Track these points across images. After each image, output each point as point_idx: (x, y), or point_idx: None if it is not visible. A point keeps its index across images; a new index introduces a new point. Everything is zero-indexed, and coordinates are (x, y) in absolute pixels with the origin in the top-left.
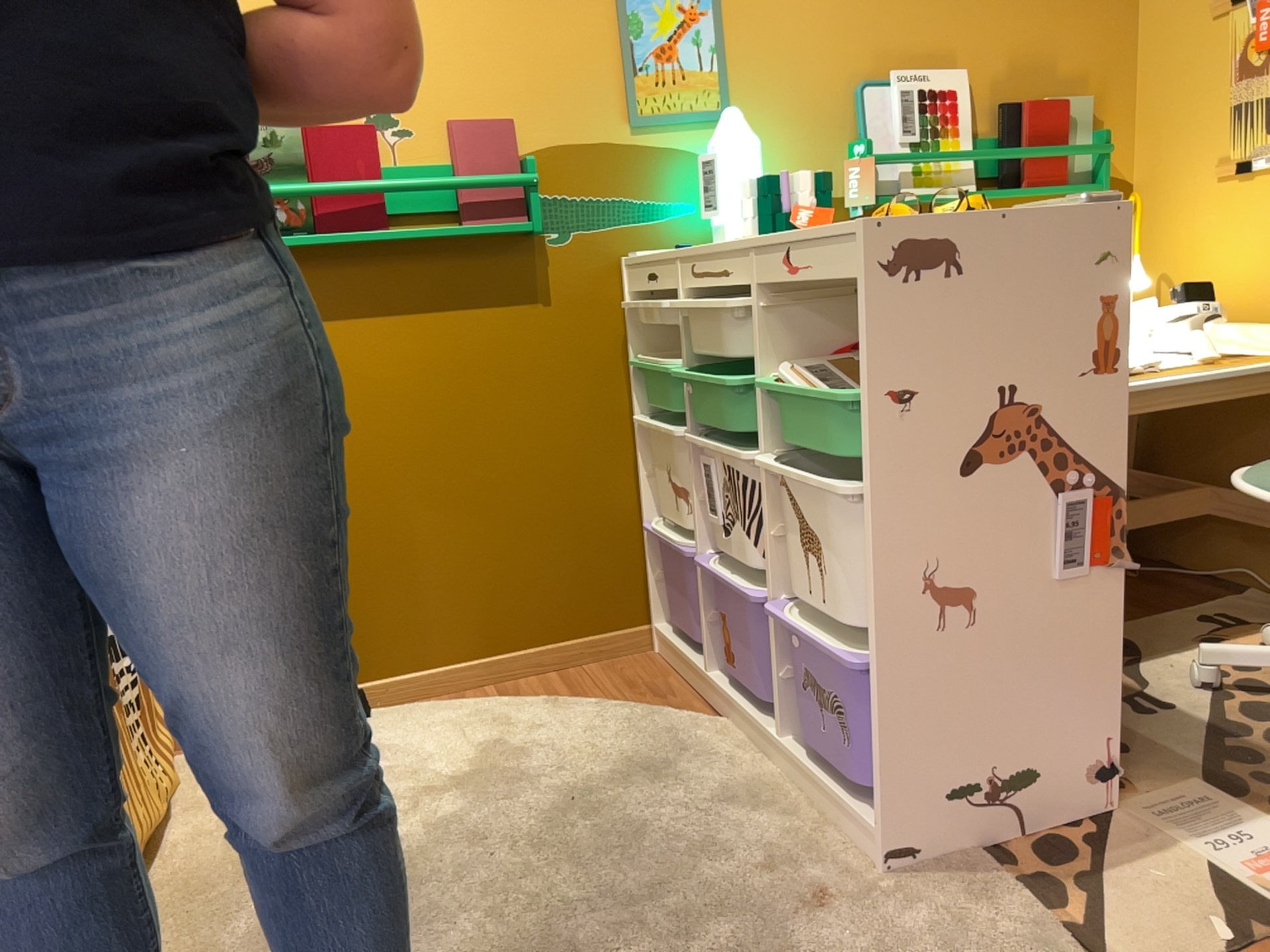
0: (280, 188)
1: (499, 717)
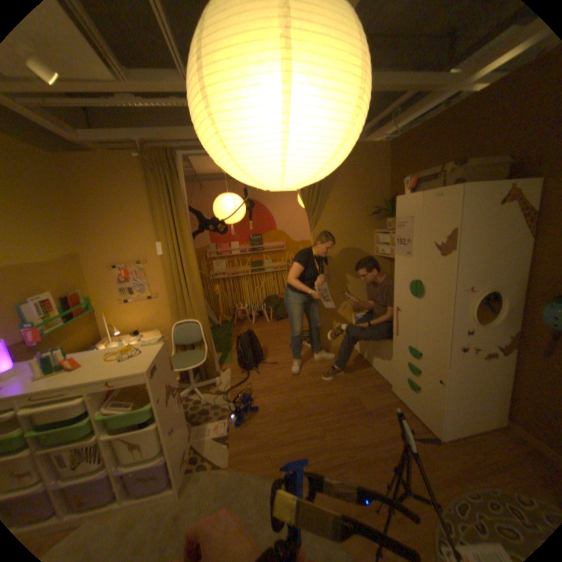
0: None
1: None
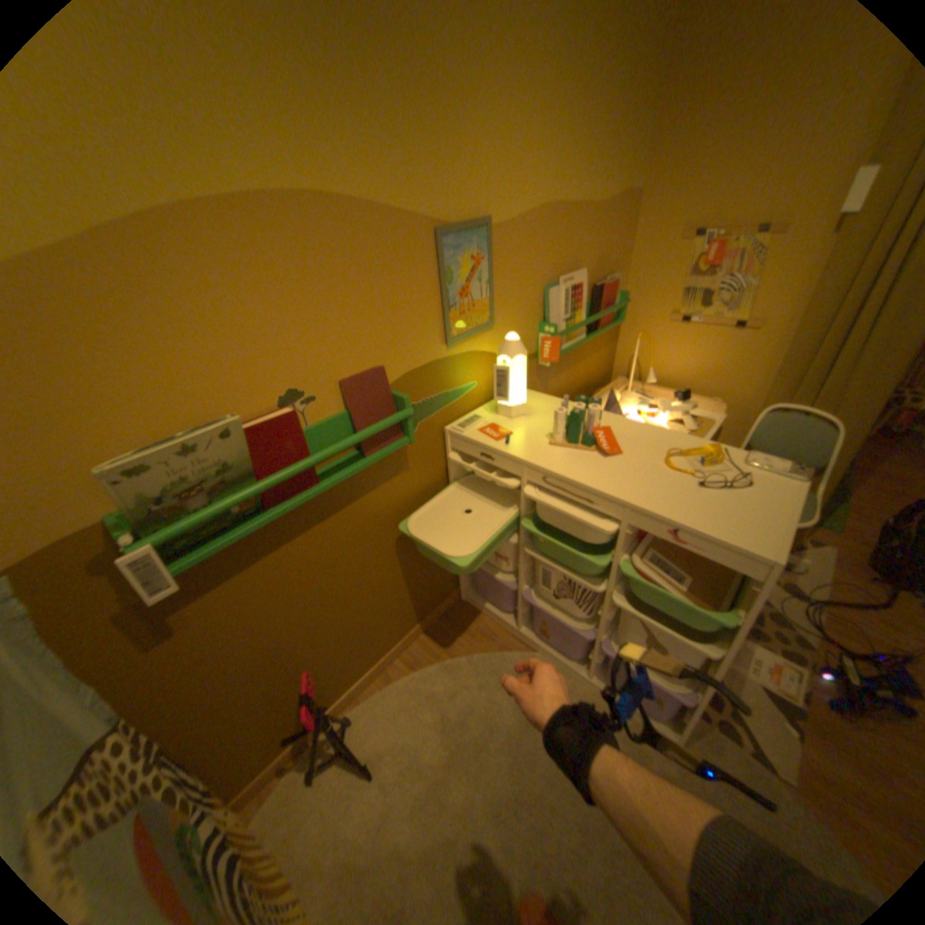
0: (236, 497)
1: (429, 695)
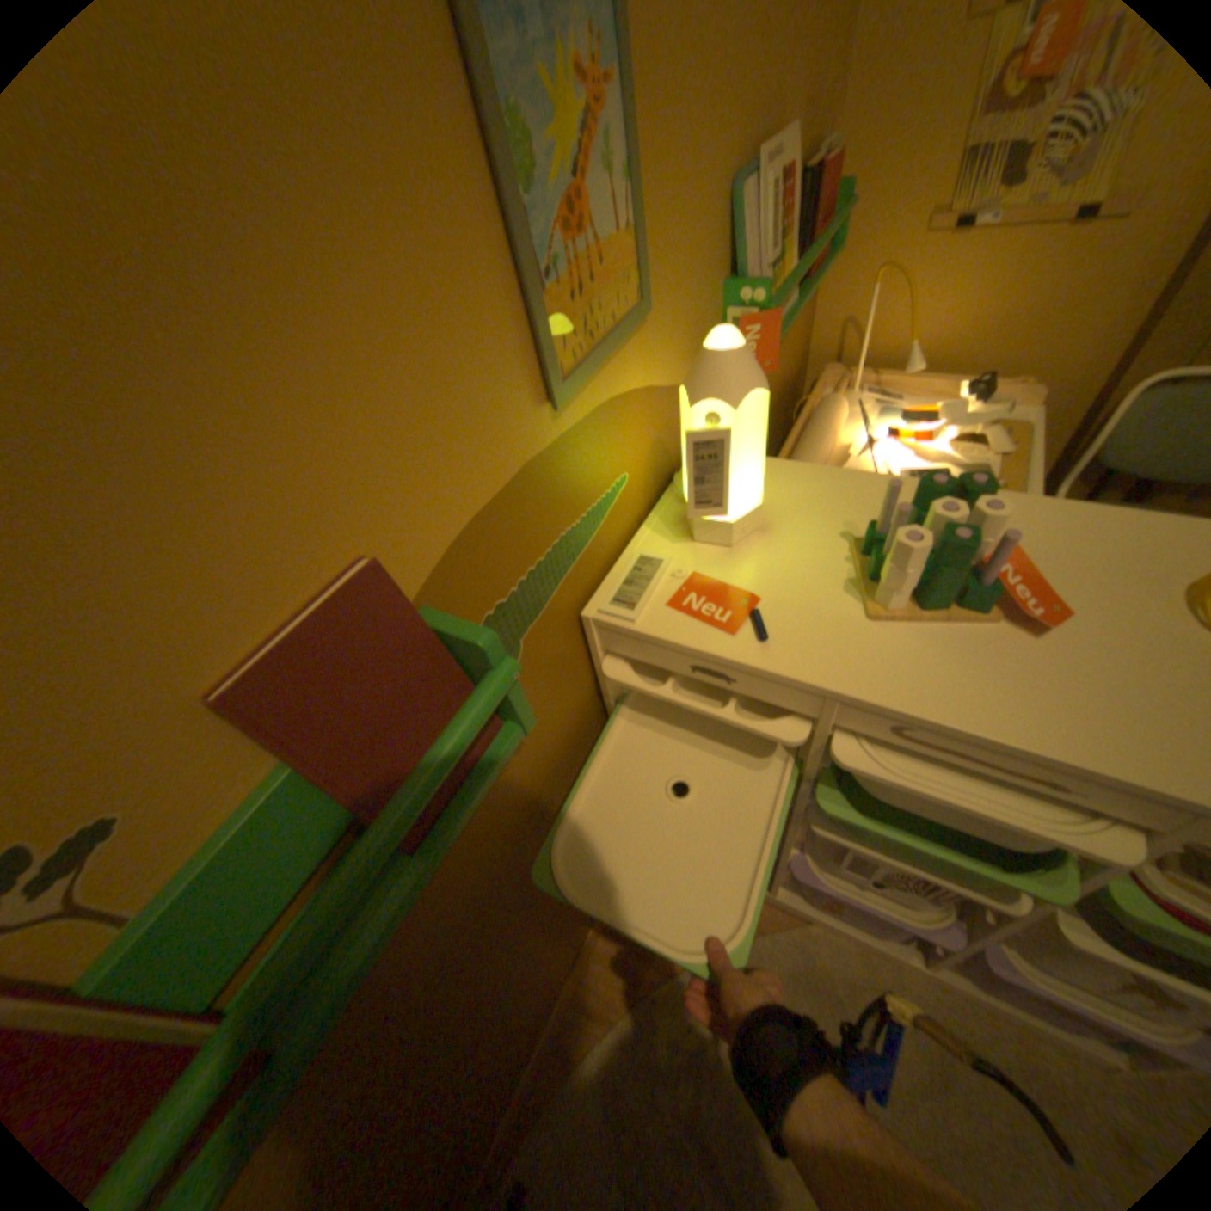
0: None
1: (652, 1076)
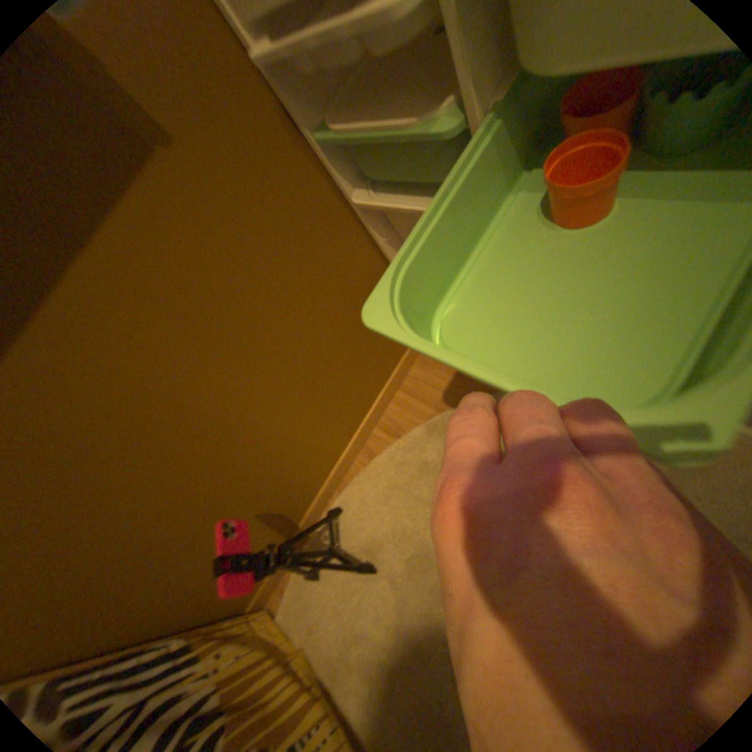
0: None
1: (421, 467)
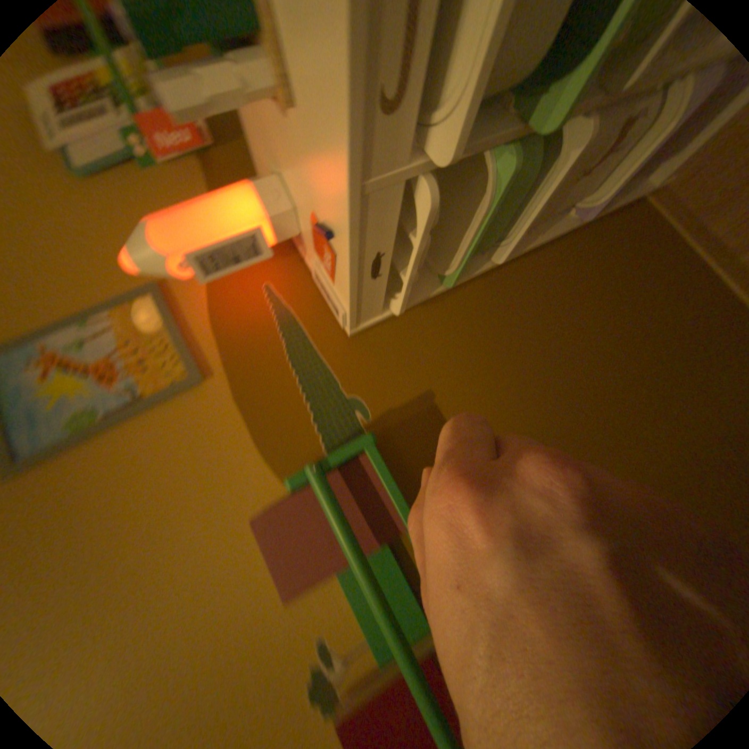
0: None
1: None
